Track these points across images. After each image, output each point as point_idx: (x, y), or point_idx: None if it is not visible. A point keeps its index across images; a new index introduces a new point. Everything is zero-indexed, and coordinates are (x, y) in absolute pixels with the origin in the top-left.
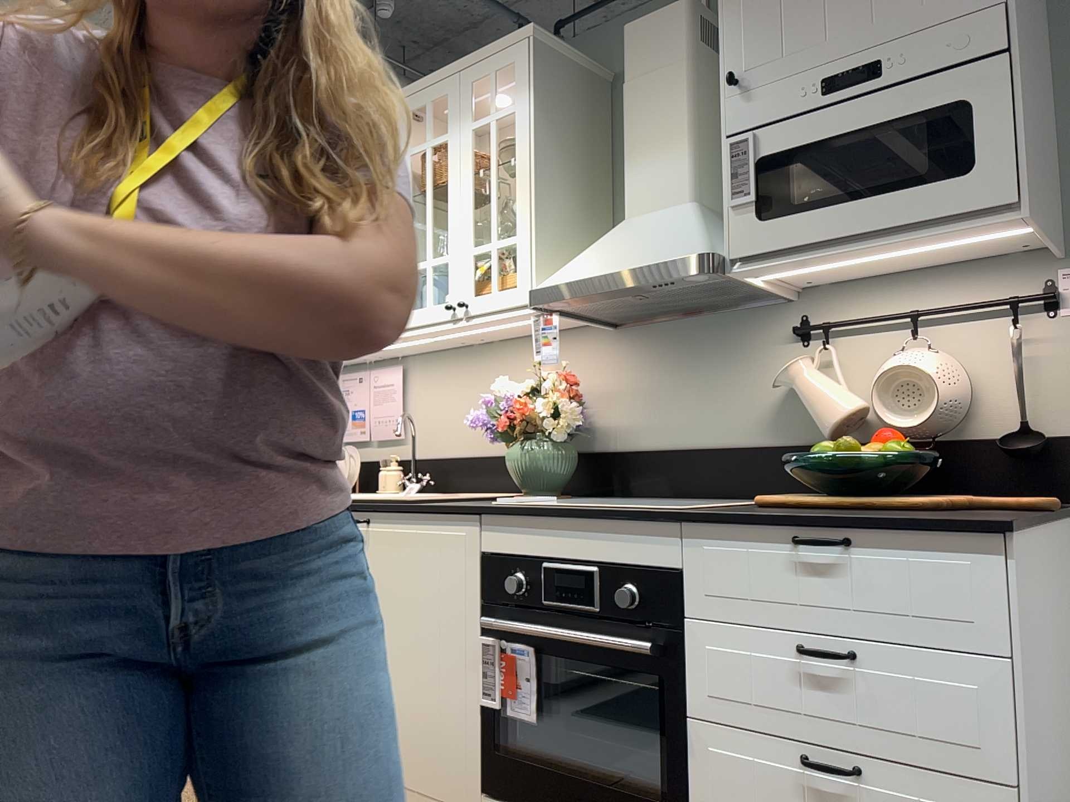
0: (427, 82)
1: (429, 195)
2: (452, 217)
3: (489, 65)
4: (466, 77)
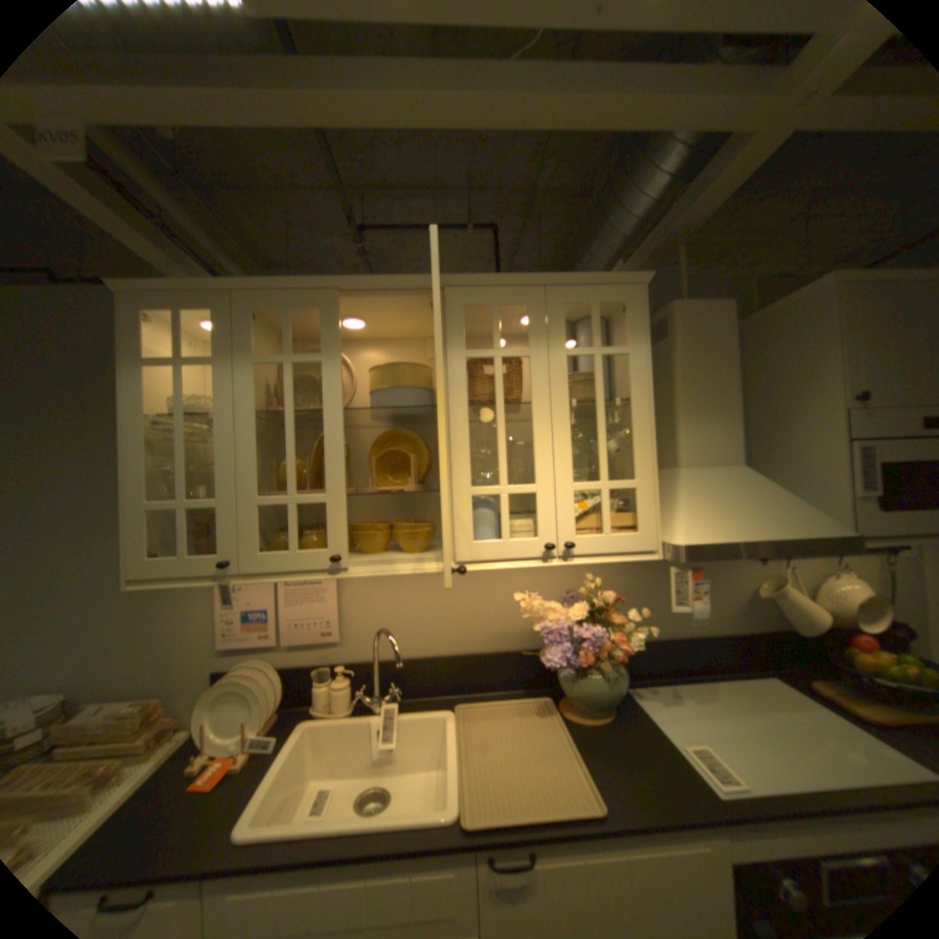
0: (497, 279)
1: (502, 412)
2: (542, 445)
3: (592, 292)
4: (557, 292)
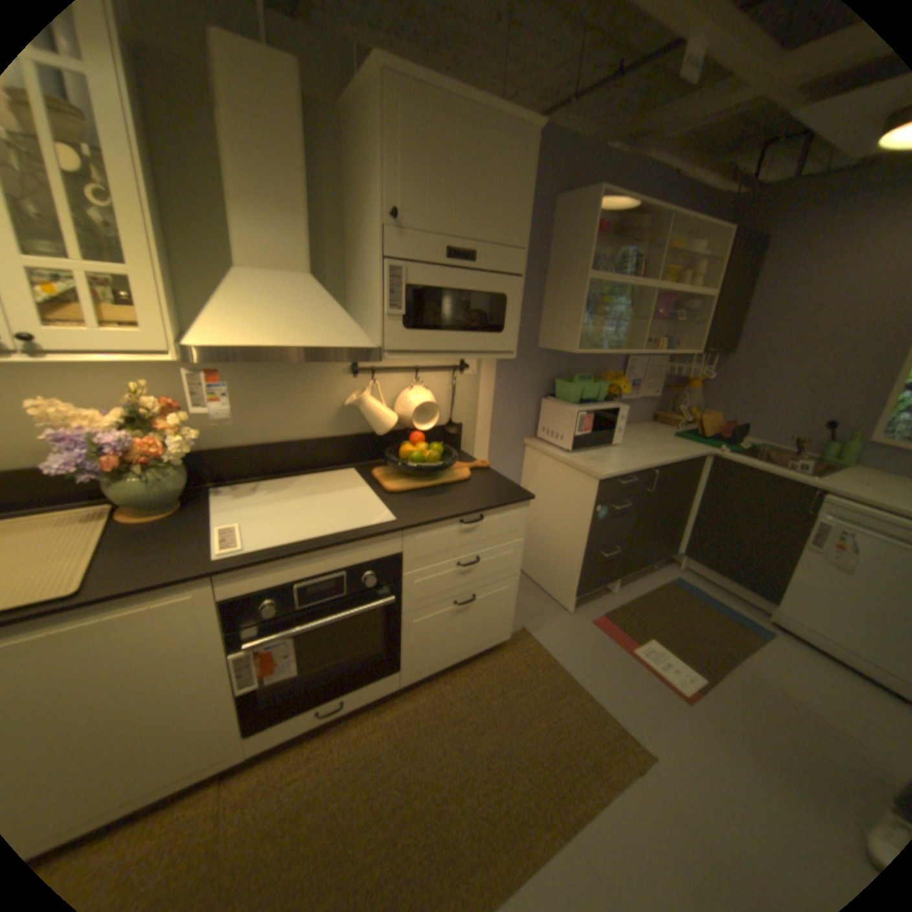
0: None
1: None
2: None
3: None
4: None
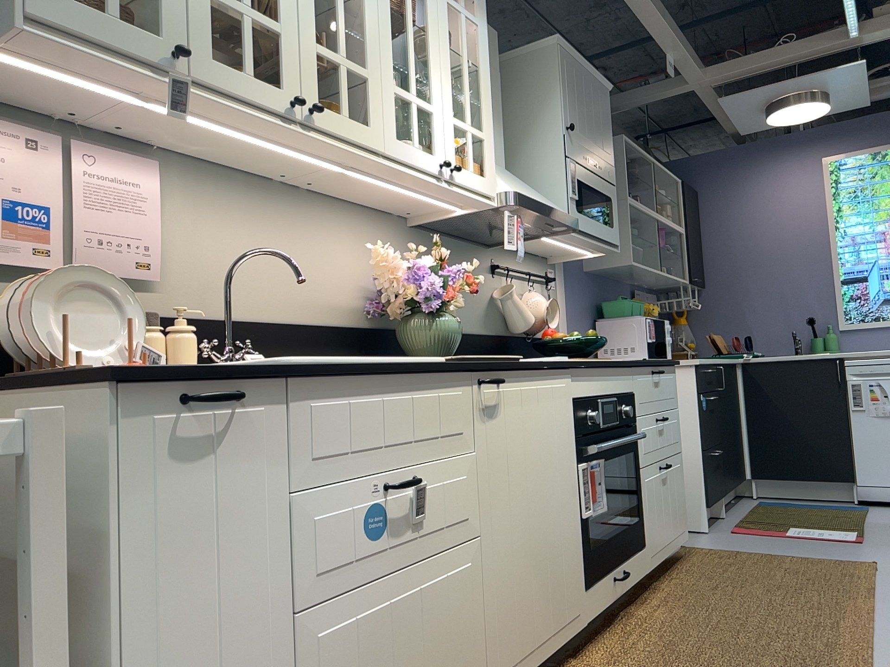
0: None
1: (411, 25)
2: (435, 72)
3: None
4: None
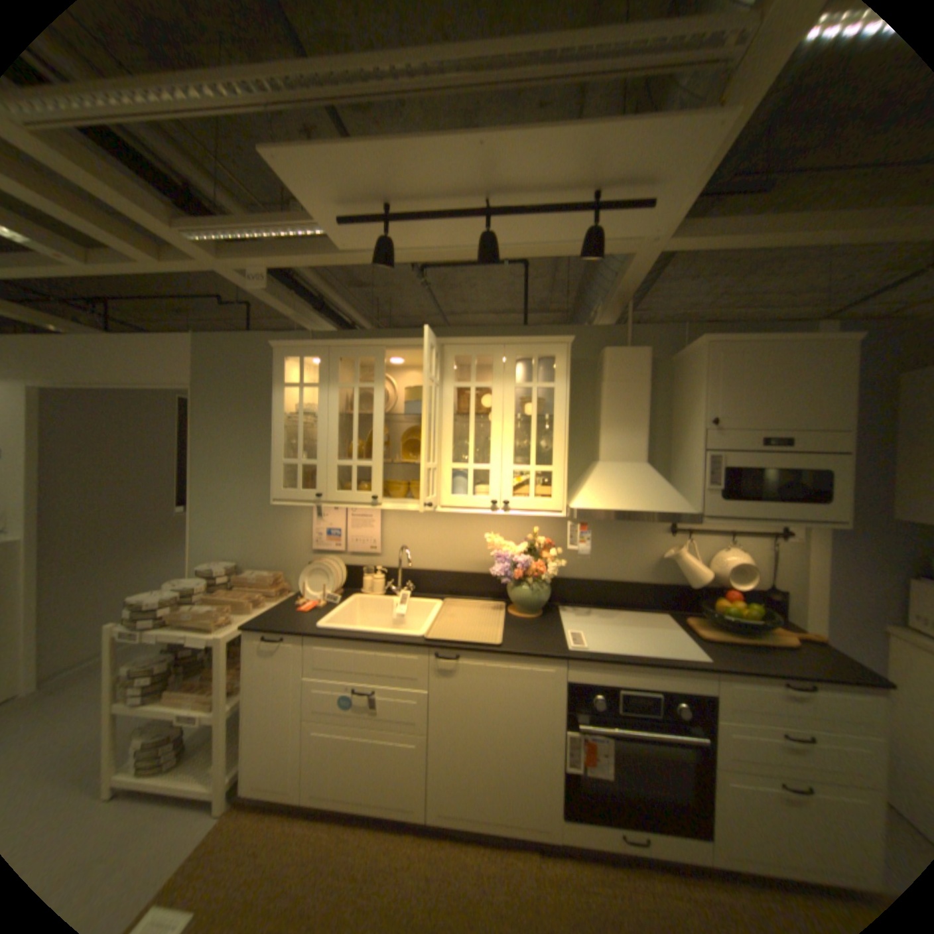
0: (475, 341)
1: (472, 421)
2: (495, 442)
3: (533, 349)
4: (511, 349)
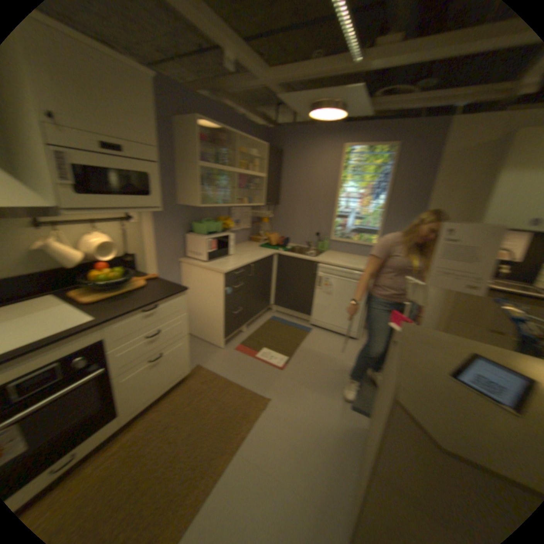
0: None
1: None
2: None
3: None
4: None
